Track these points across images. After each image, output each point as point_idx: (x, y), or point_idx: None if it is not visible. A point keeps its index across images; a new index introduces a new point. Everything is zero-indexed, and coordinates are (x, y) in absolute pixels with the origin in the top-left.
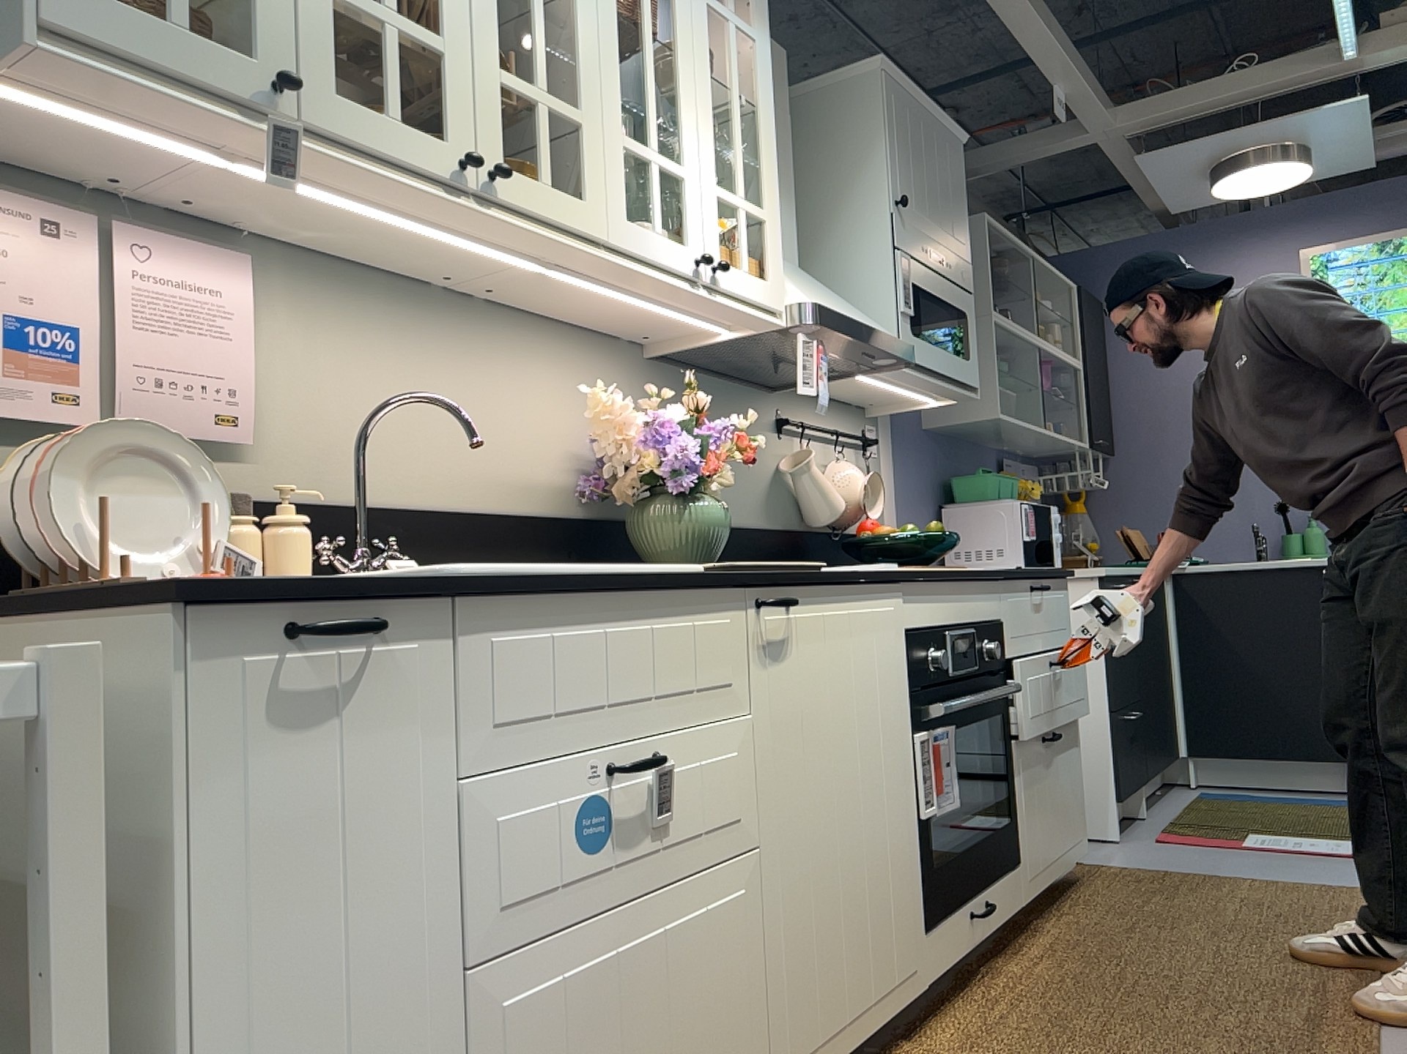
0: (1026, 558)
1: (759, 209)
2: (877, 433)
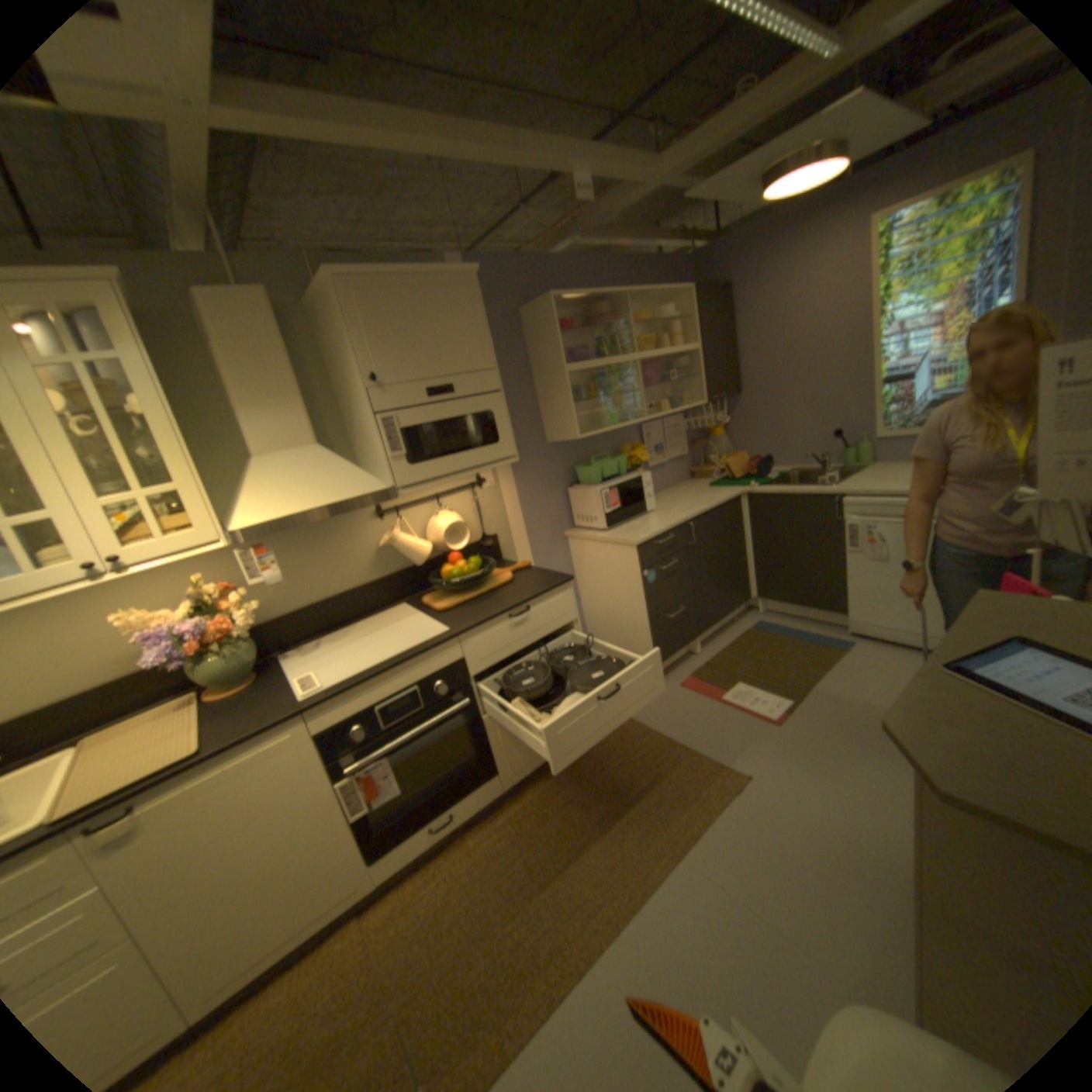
0: (608, 523)
1: (164, 488)
2: (490, 471)
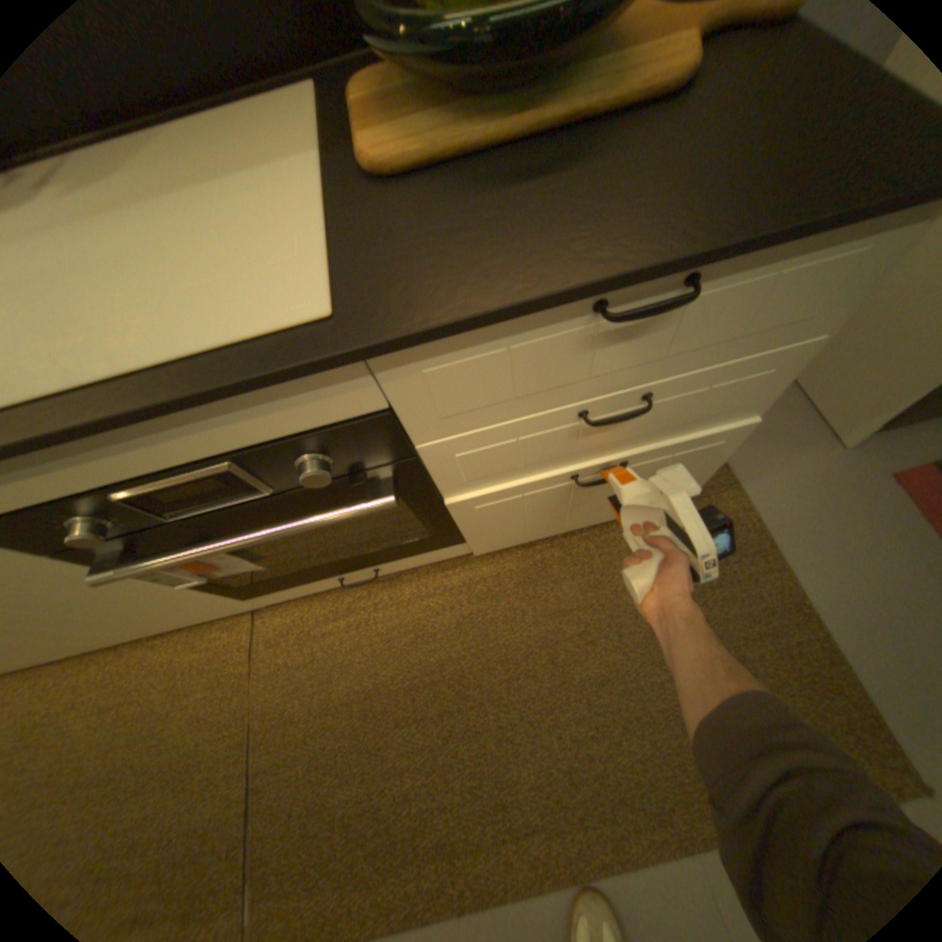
0: None
1: None
2: None
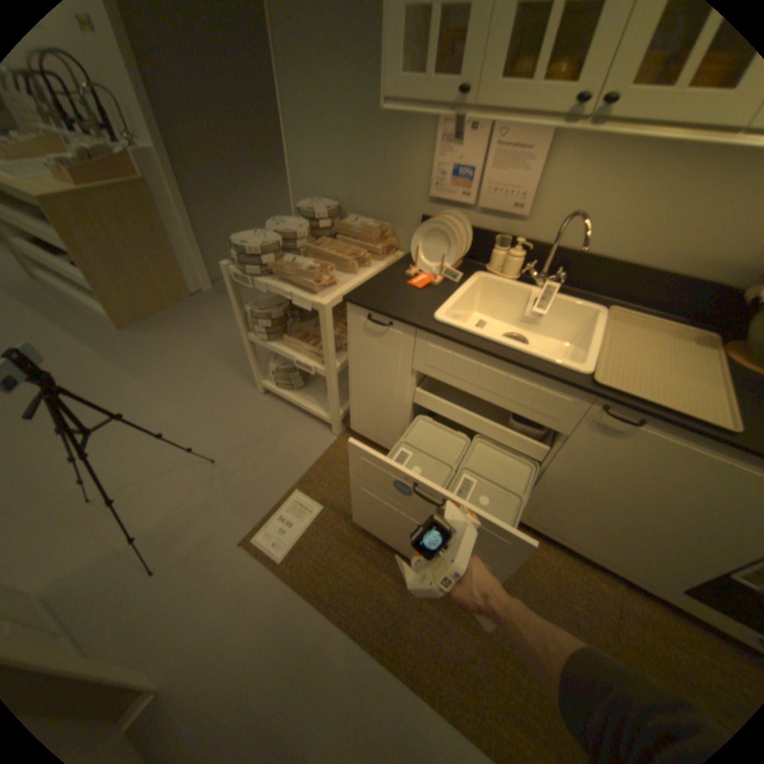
0: None
1: None
2: None
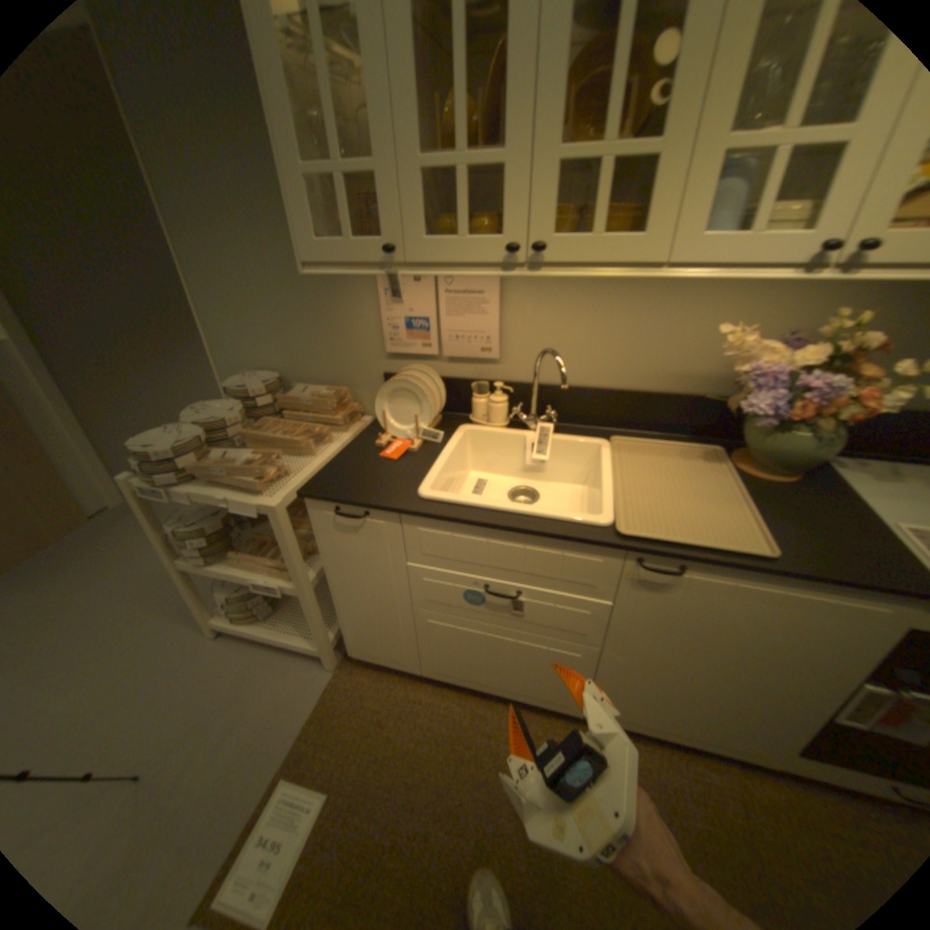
0: None
1: None
2: None
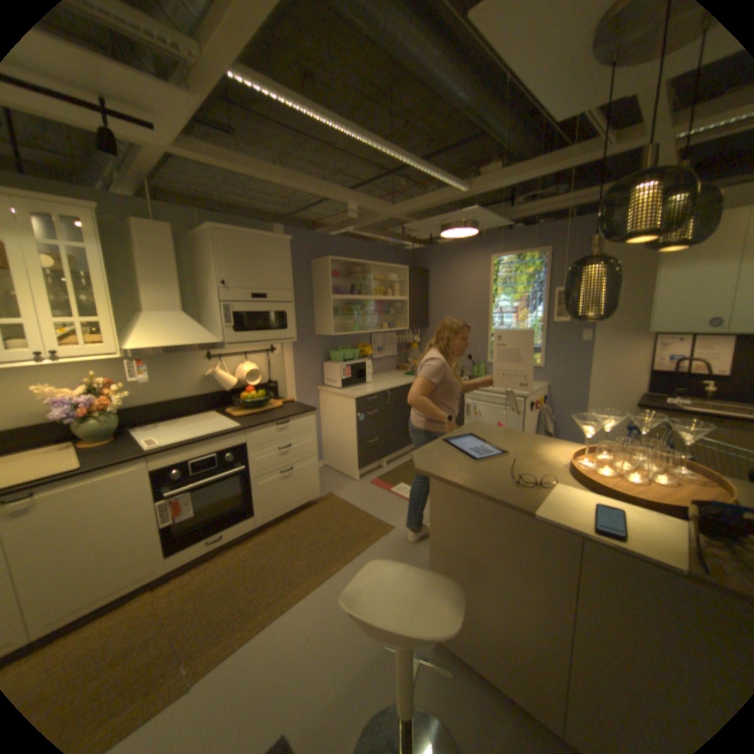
0: (343, 385)
1: (92, 319)
2: (279, 344)
